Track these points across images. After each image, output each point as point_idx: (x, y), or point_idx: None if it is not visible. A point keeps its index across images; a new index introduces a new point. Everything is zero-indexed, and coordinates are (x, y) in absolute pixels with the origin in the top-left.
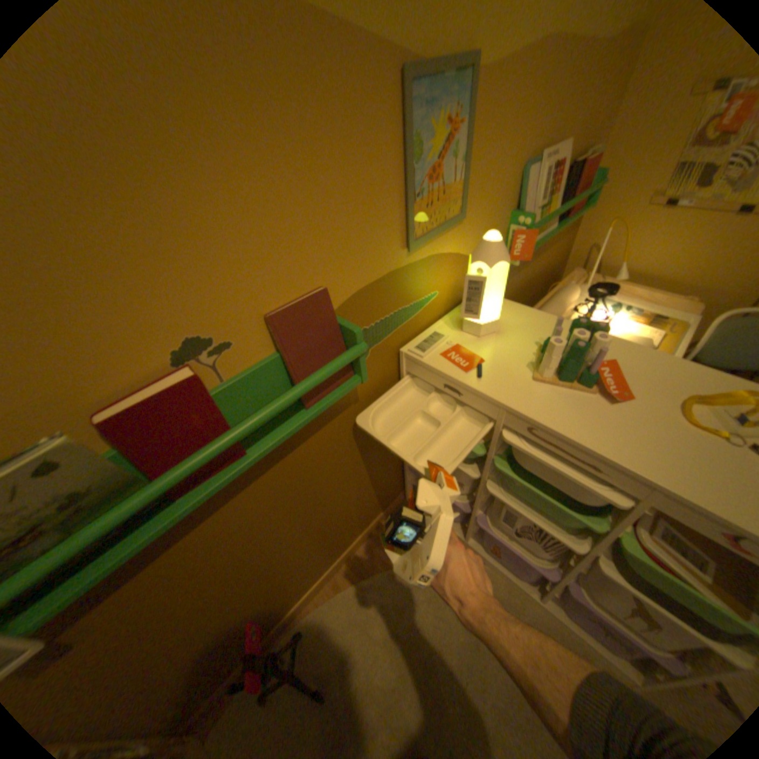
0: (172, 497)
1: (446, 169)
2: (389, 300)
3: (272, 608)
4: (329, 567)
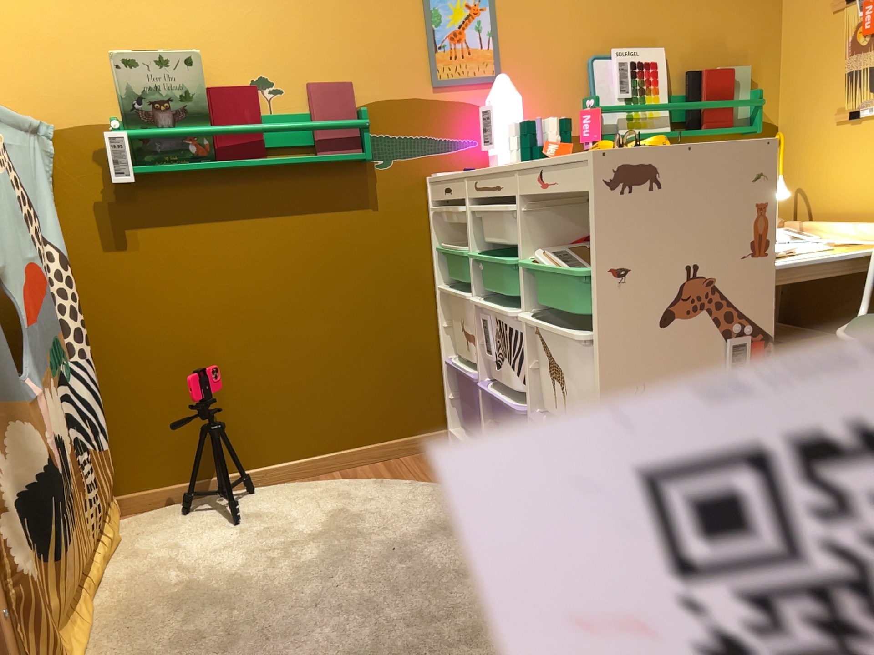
0: (217, 161)
1: (468, 38)
2: (414, 123)
3: (240, 426)
4: (316, 453)
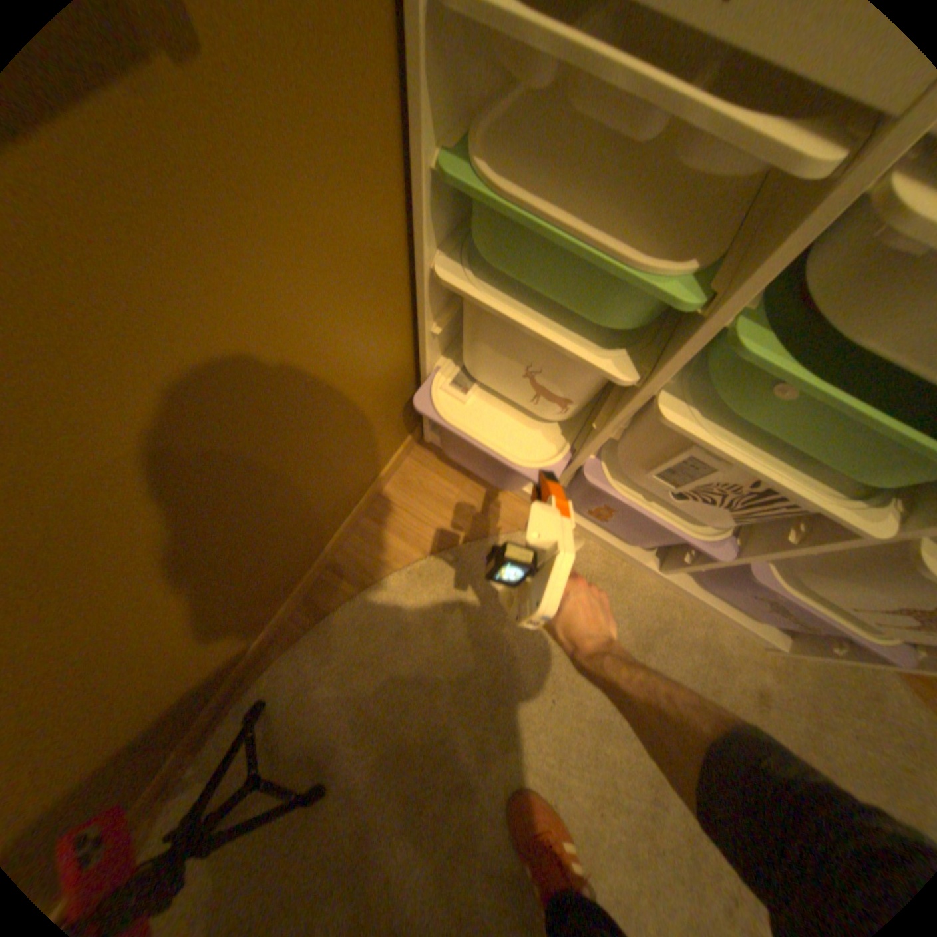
0: None
1: None
2: None
3: (173, 708)
4: (293, 586)
